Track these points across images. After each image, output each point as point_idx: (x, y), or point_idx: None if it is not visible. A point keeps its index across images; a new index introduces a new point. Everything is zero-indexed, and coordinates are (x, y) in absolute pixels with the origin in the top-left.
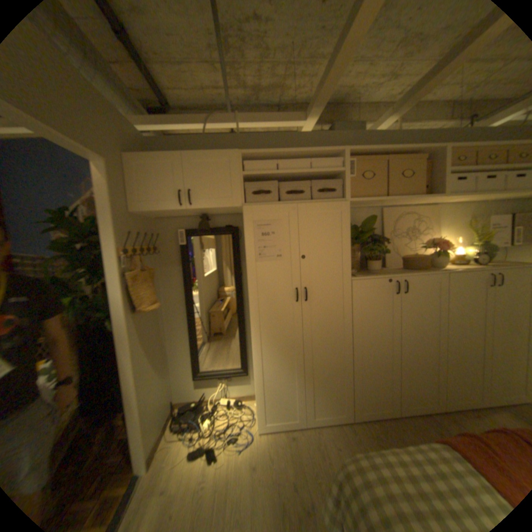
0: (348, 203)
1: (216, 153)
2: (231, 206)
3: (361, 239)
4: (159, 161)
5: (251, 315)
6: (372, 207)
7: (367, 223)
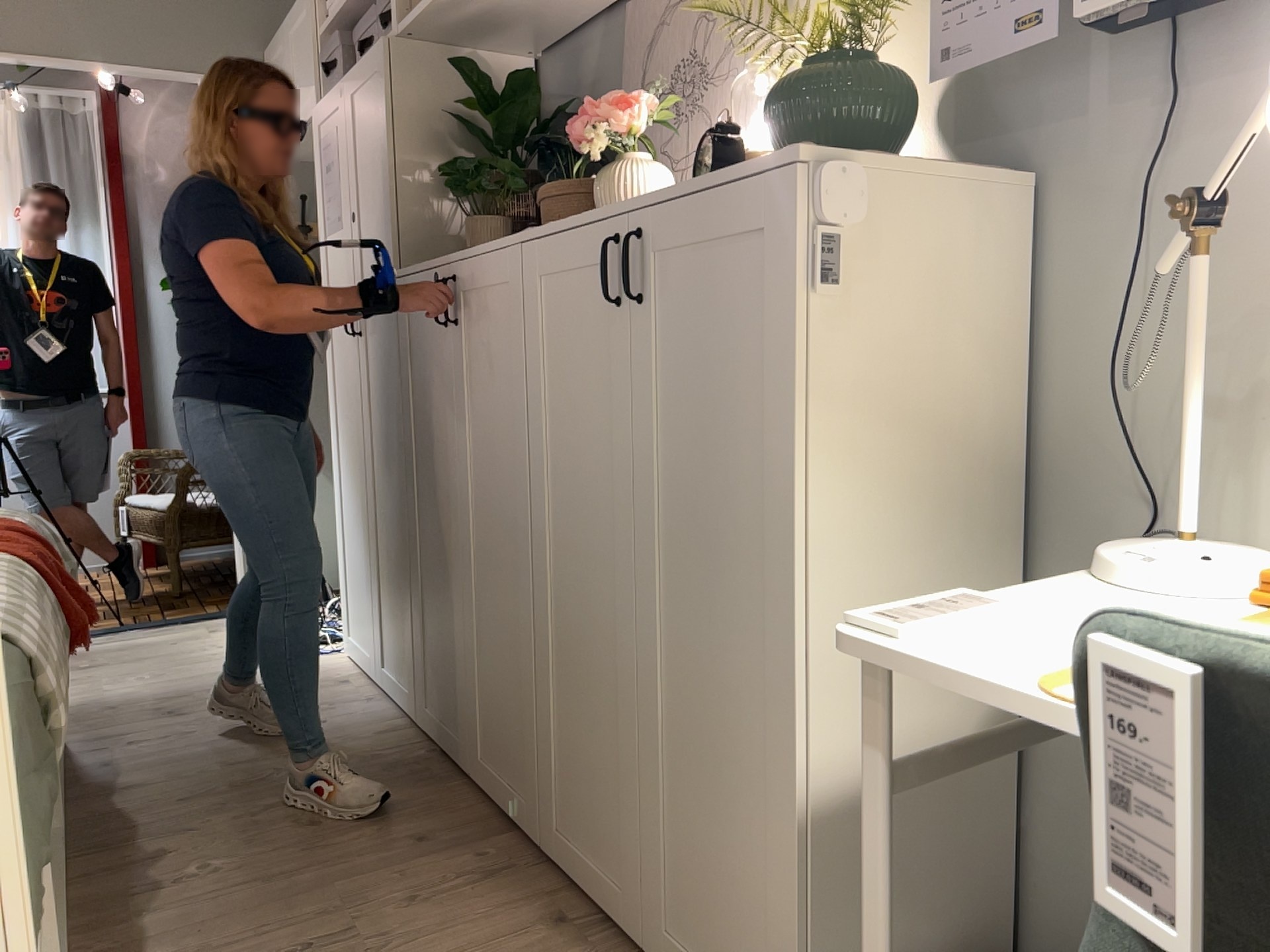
0: (386, 39)
1: (298, 2)
2: (310, 114)
3: (496, 146)
4: (277, 49)
5: (325, 363)
6: (613, 10)
7: (522, 83)
